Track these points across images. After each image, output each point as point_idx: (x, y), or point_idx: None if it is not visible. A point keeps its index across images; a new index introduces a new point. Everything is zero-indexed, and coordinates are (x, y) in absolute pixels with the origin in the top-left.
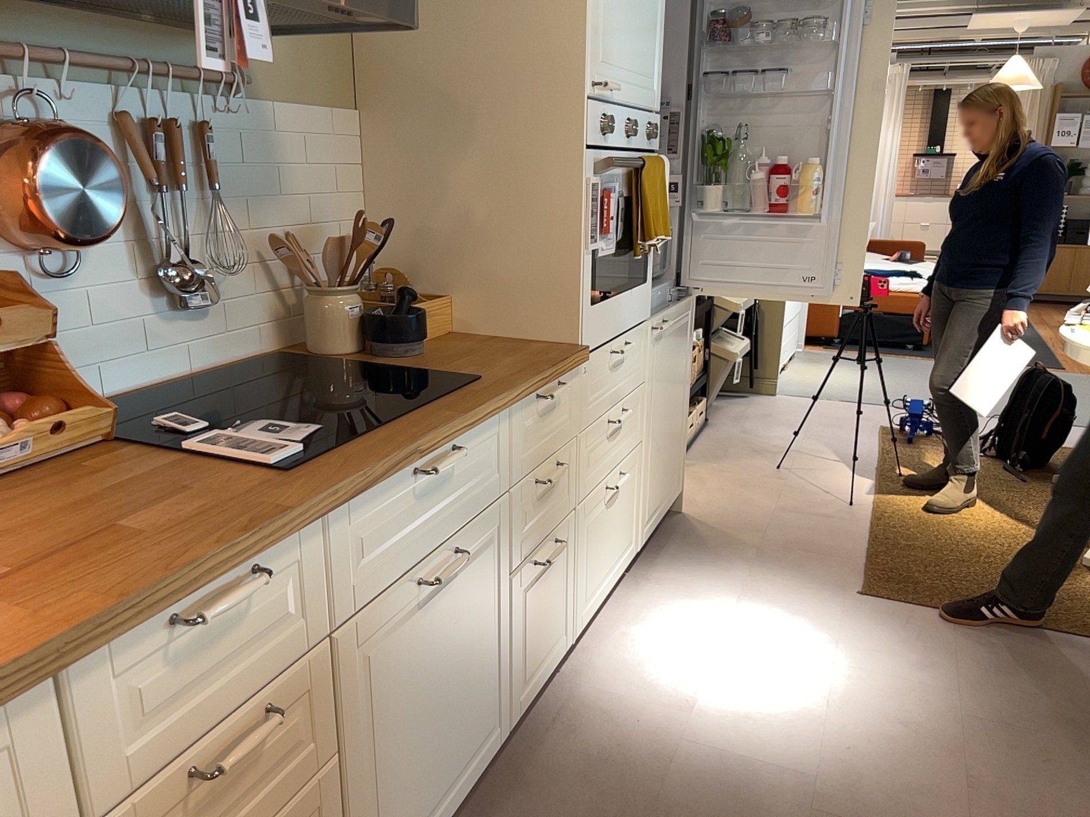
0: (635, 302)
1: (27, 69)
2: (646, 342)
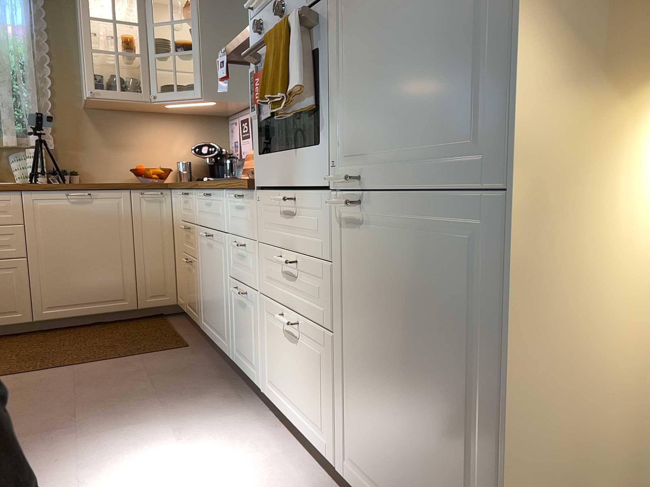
0: (303, 162)
1: None
2: (329, 217)
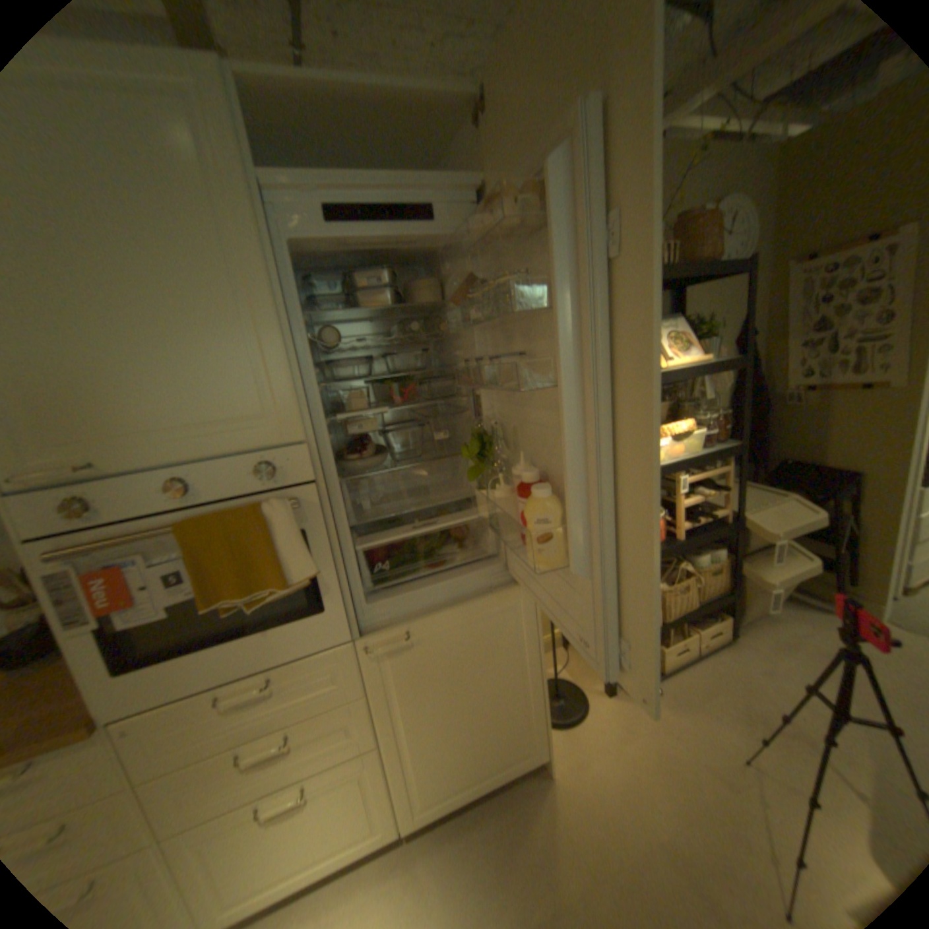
0: (278, 642)
1: None
2: (345, 667)
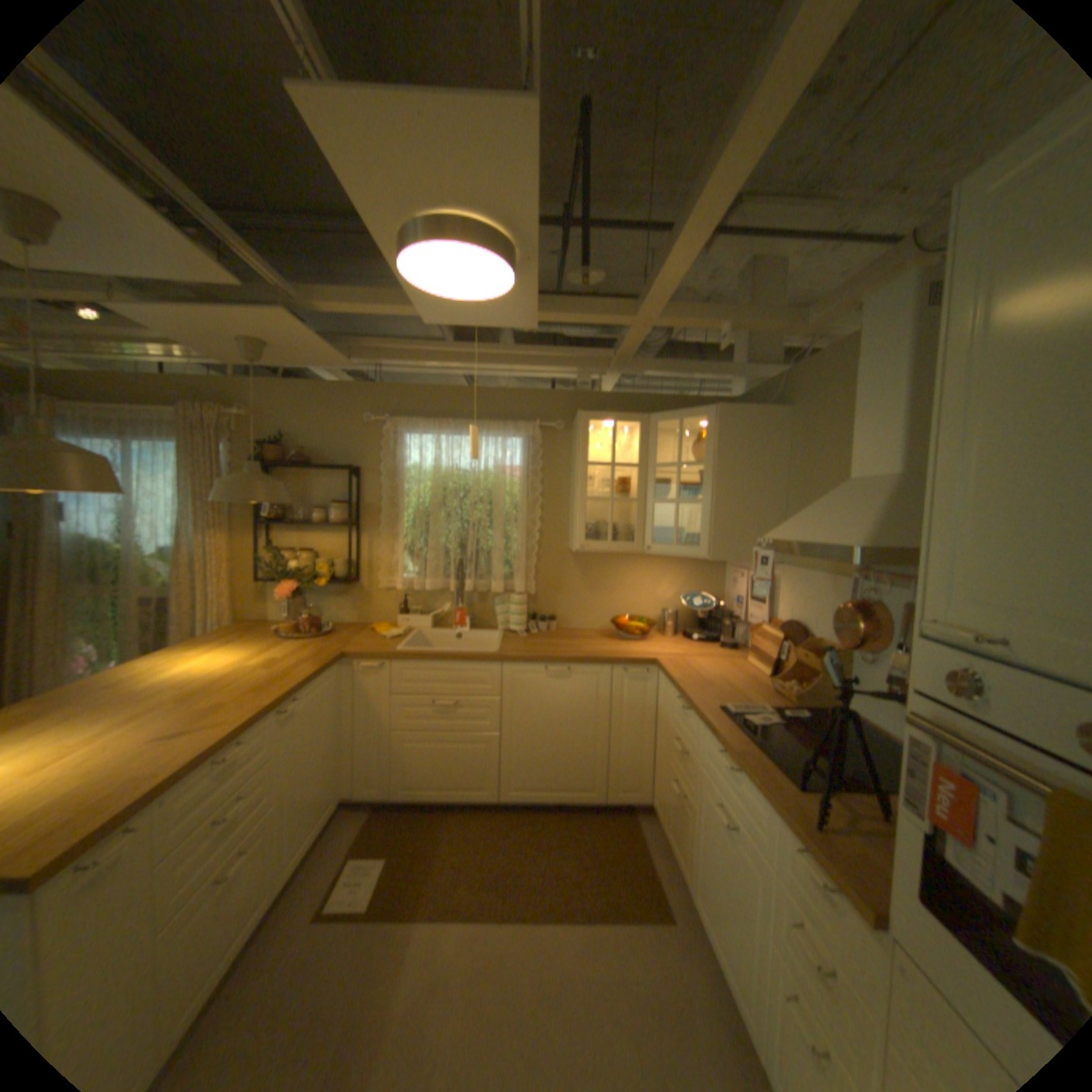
0: None
1: (885, 582)
2: None
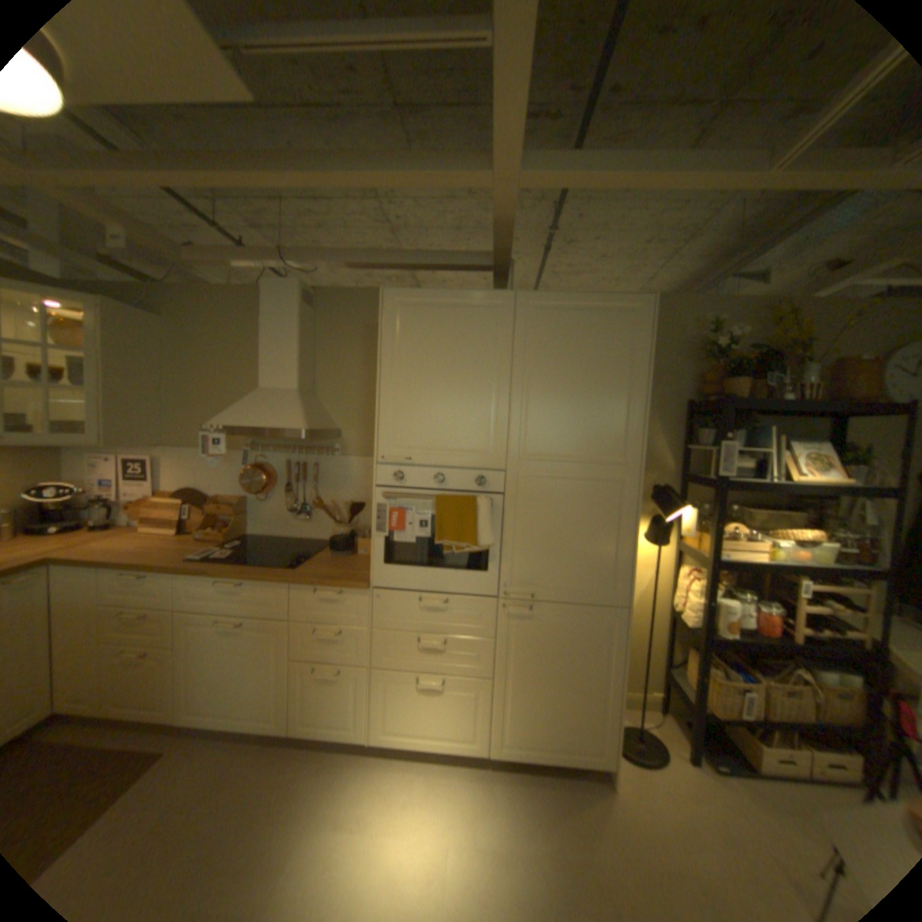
0: (459, 579)
1: (267, 450)
2: (489, 612)
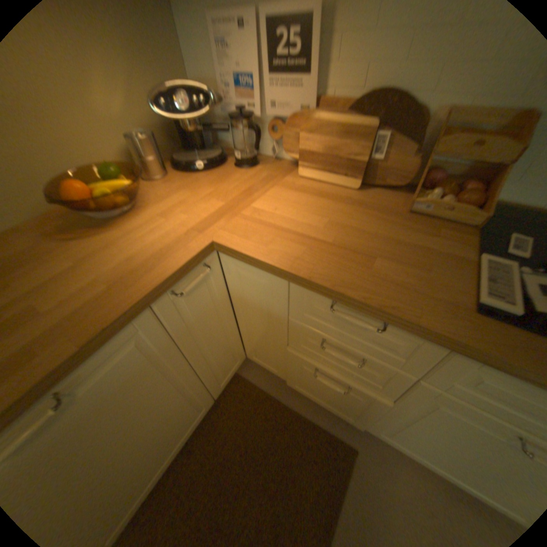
0: None
1: None
2: None
